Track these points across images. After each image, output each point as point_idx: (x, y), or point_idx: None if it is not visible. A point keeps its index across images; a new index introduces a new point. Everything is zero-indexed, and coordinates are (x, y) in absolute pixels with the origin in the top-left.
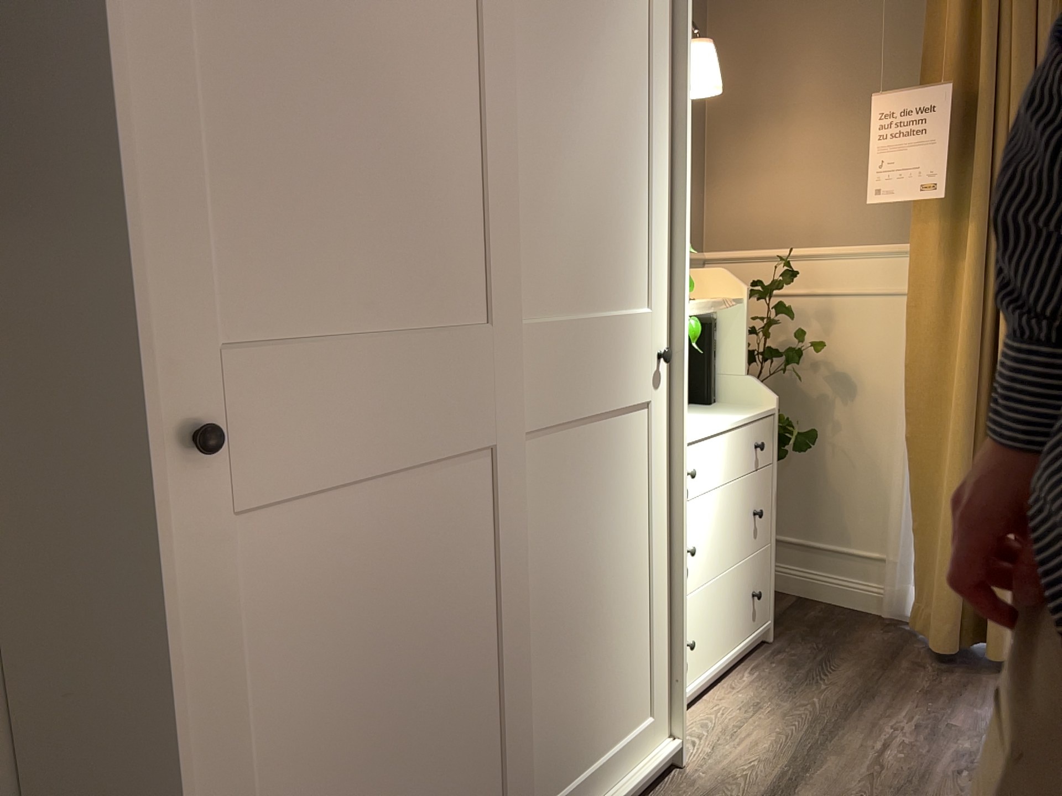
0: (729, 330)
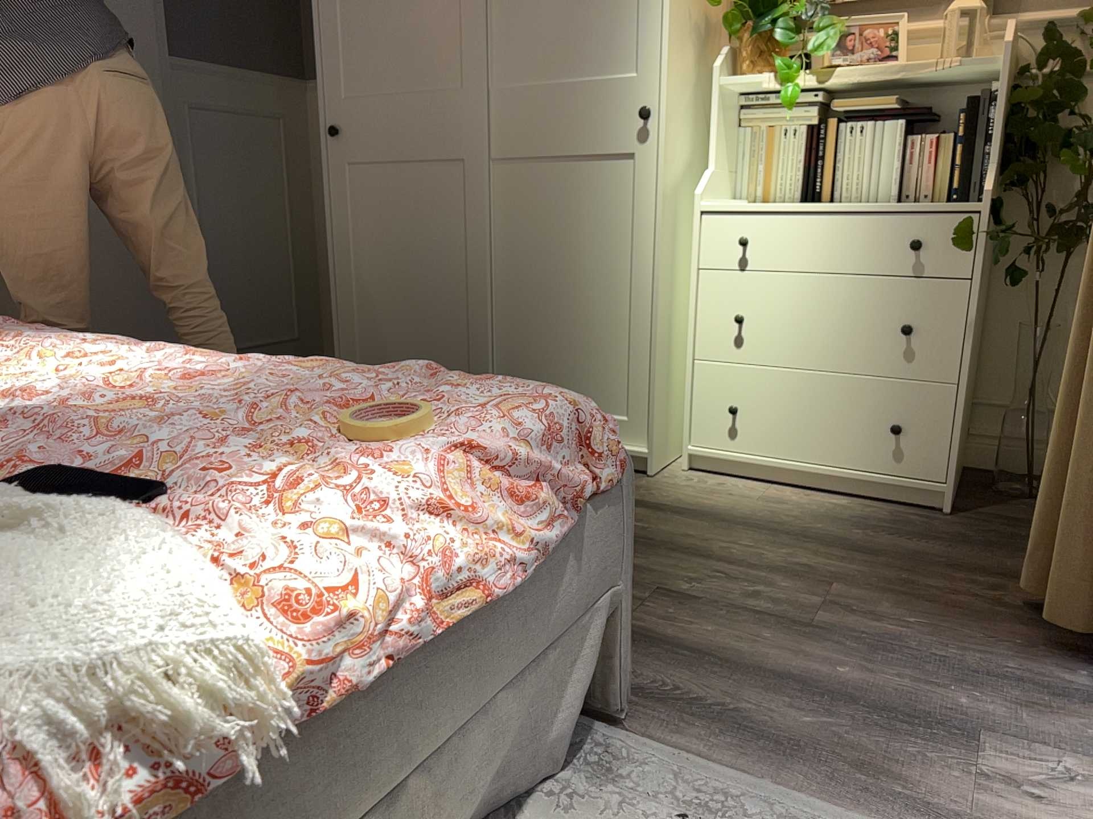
0: (999, 104)
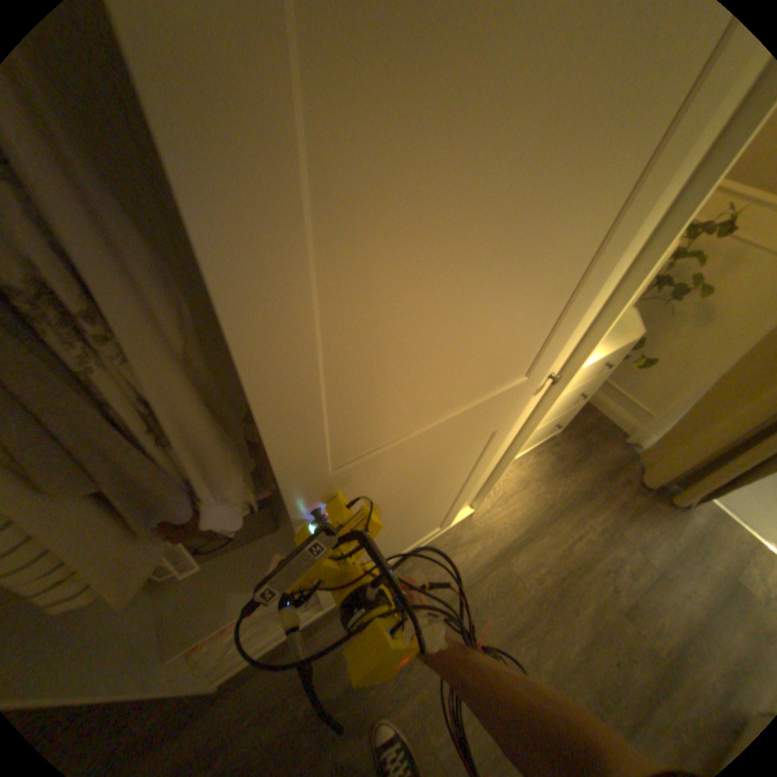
0: None
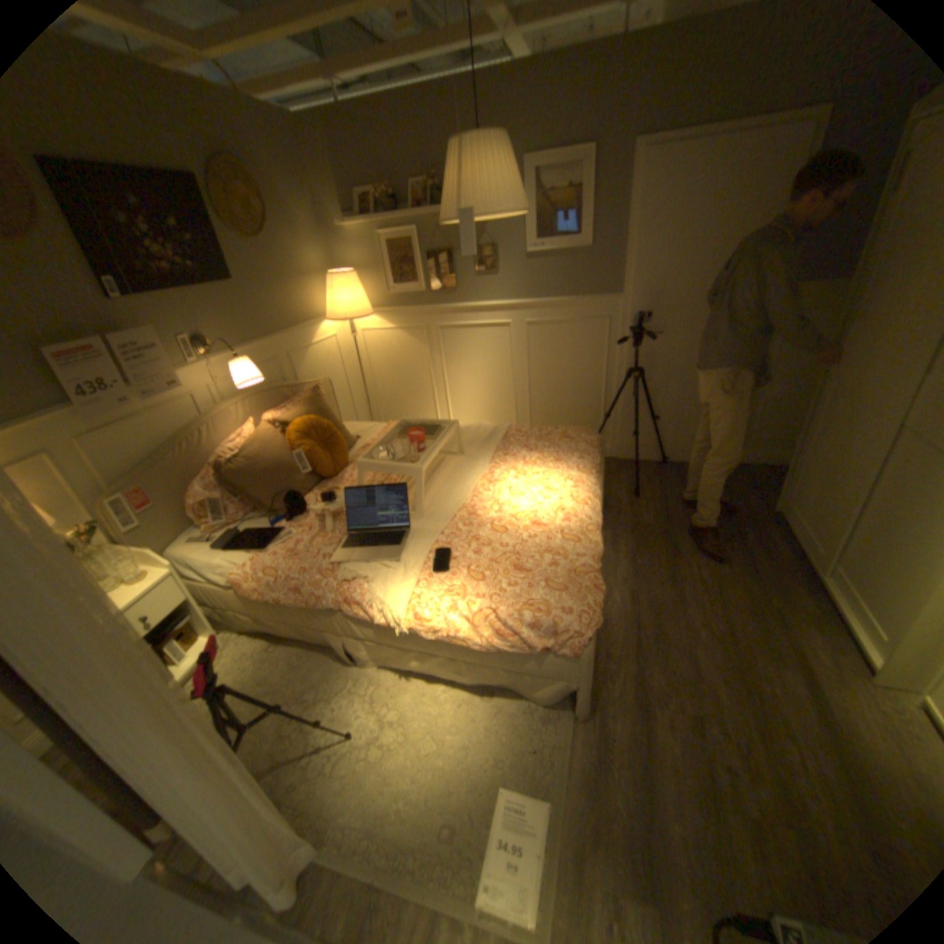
0: None
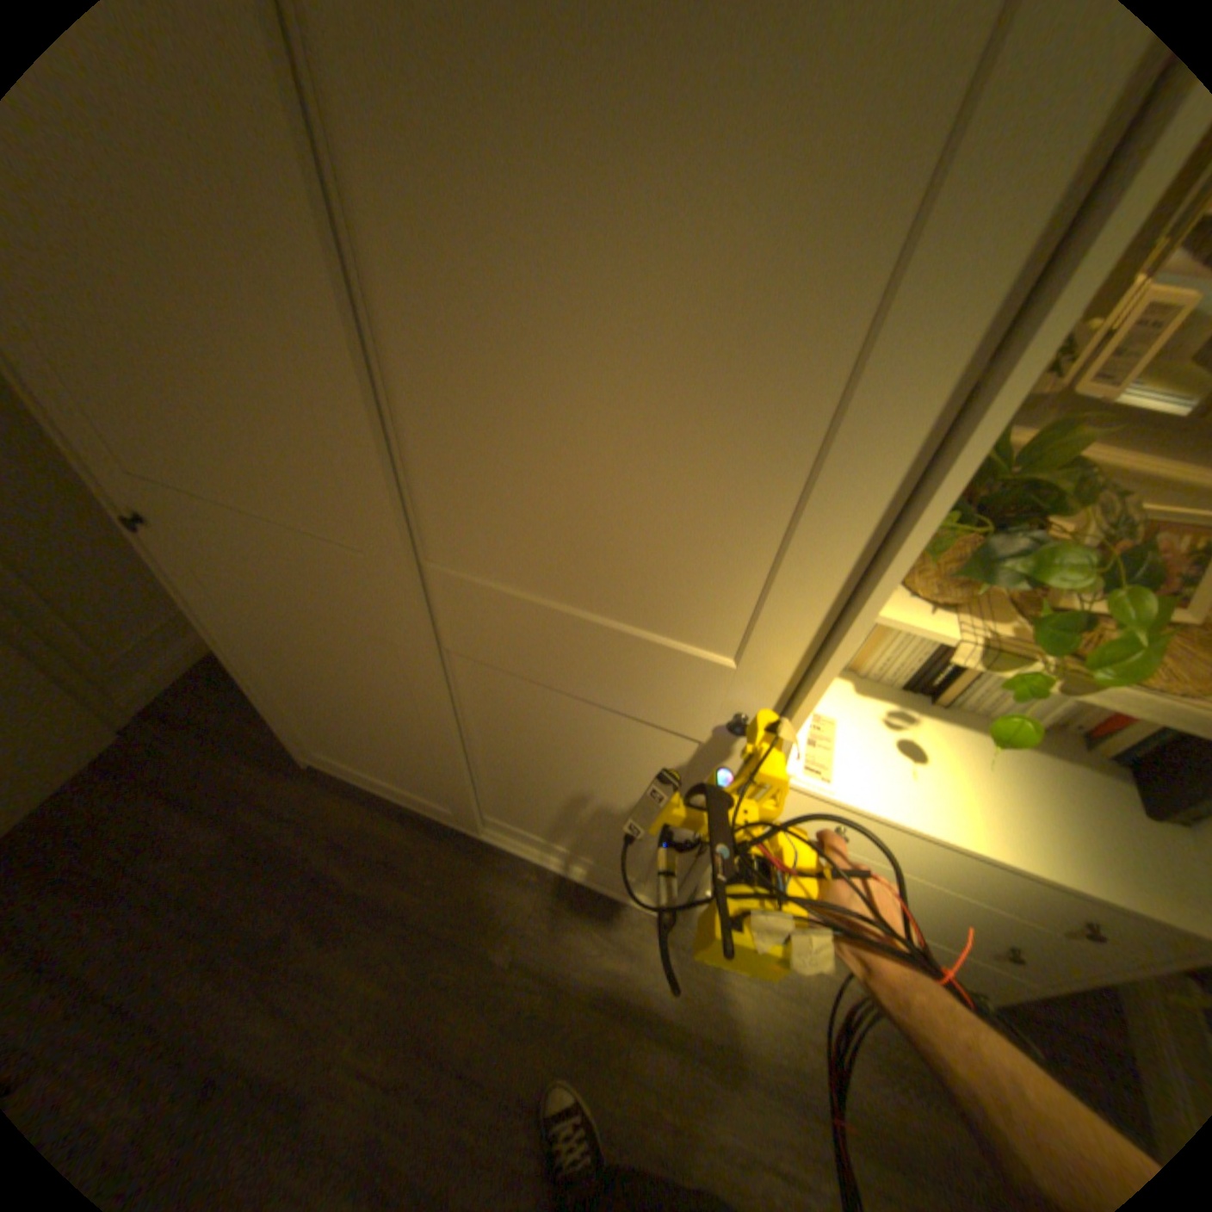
0: None
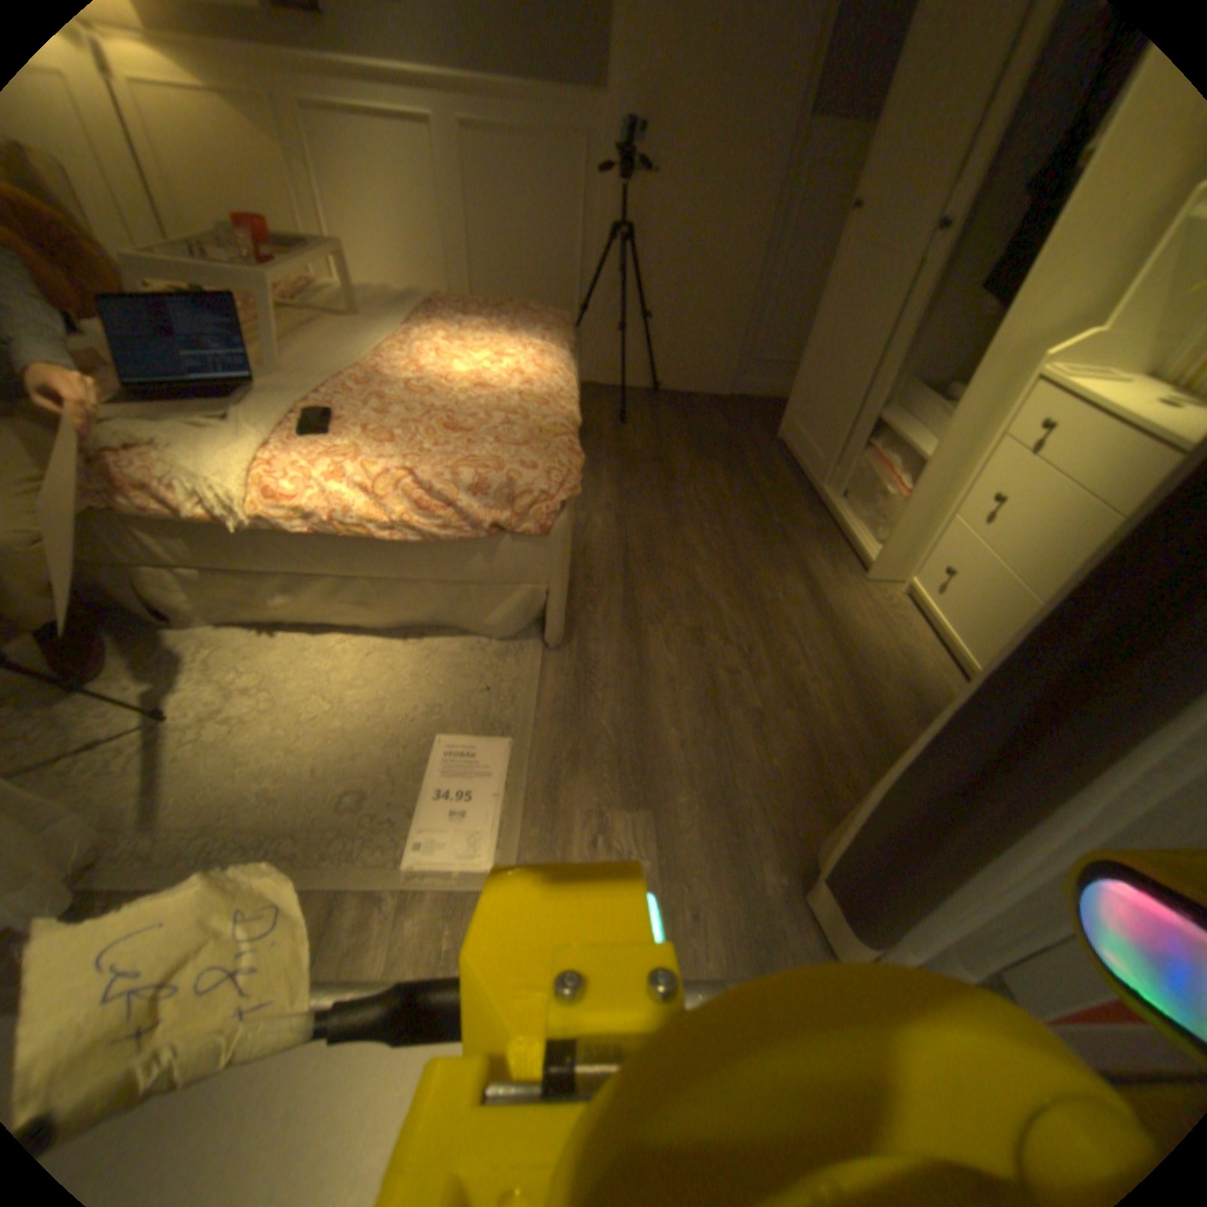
0: None
